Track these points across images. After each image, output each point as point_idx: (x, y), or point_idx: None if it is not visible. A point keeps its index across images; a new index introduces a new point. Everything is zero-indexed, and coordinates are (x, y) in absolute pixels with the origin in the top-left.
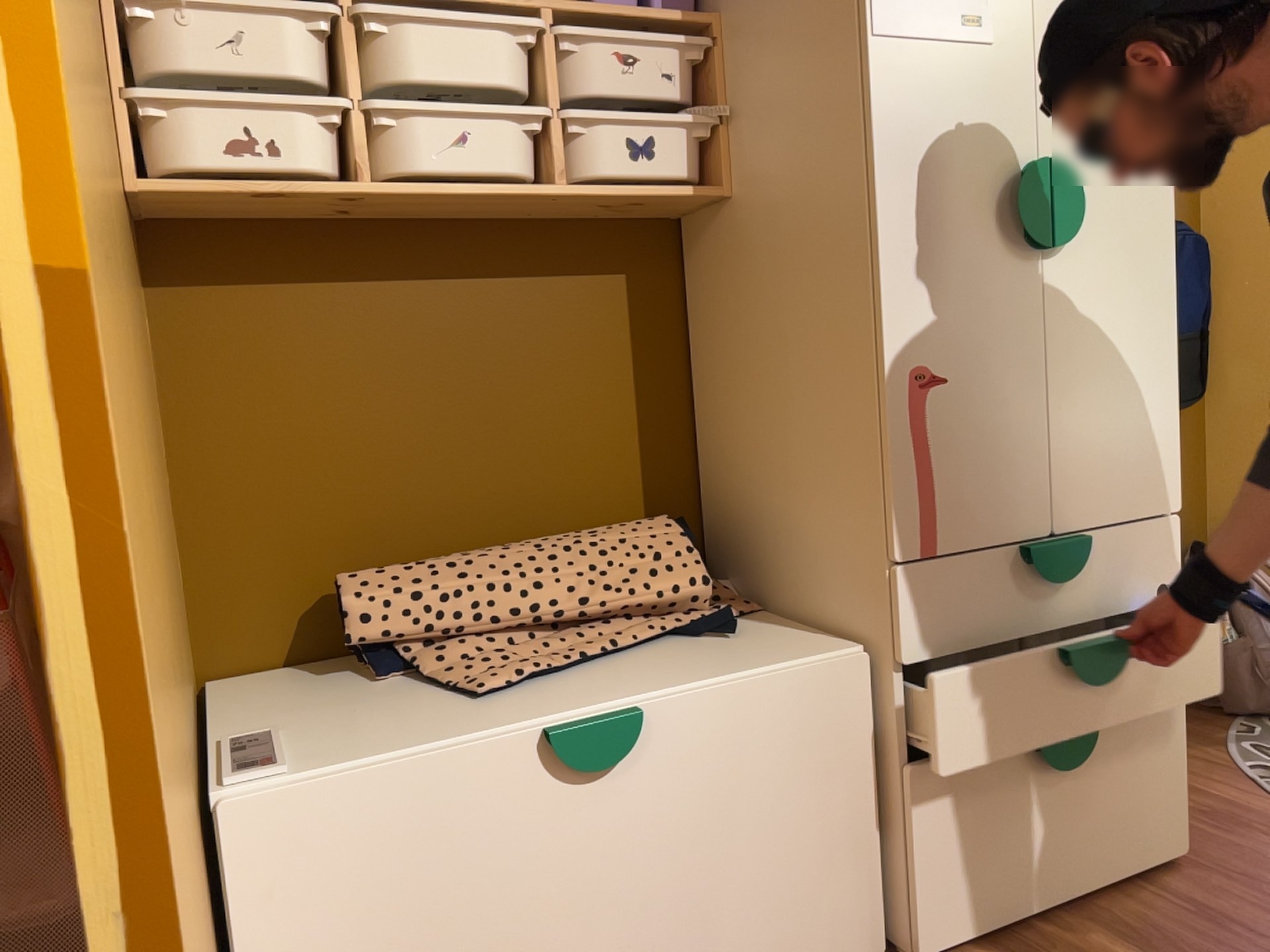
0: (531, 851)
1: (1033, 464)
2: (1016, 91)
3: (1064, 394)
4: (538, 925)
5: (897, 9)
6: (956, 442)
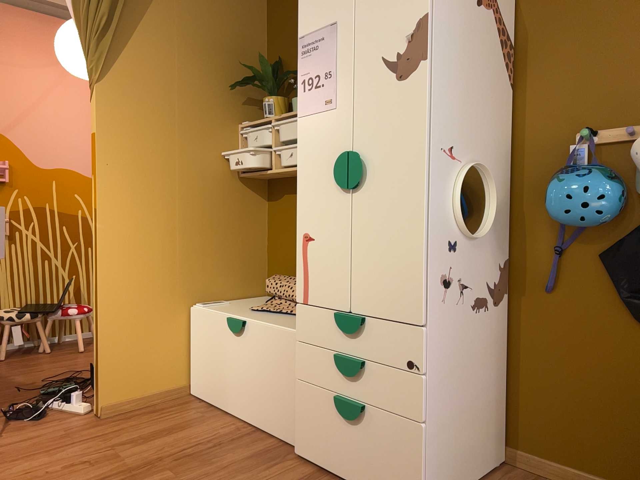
0: (226, 346)
1: (342, 279)
2: (344, 123)
3: (358, 252)
4: (226, 366)
5: (305, 105)
6: (315, 262)
